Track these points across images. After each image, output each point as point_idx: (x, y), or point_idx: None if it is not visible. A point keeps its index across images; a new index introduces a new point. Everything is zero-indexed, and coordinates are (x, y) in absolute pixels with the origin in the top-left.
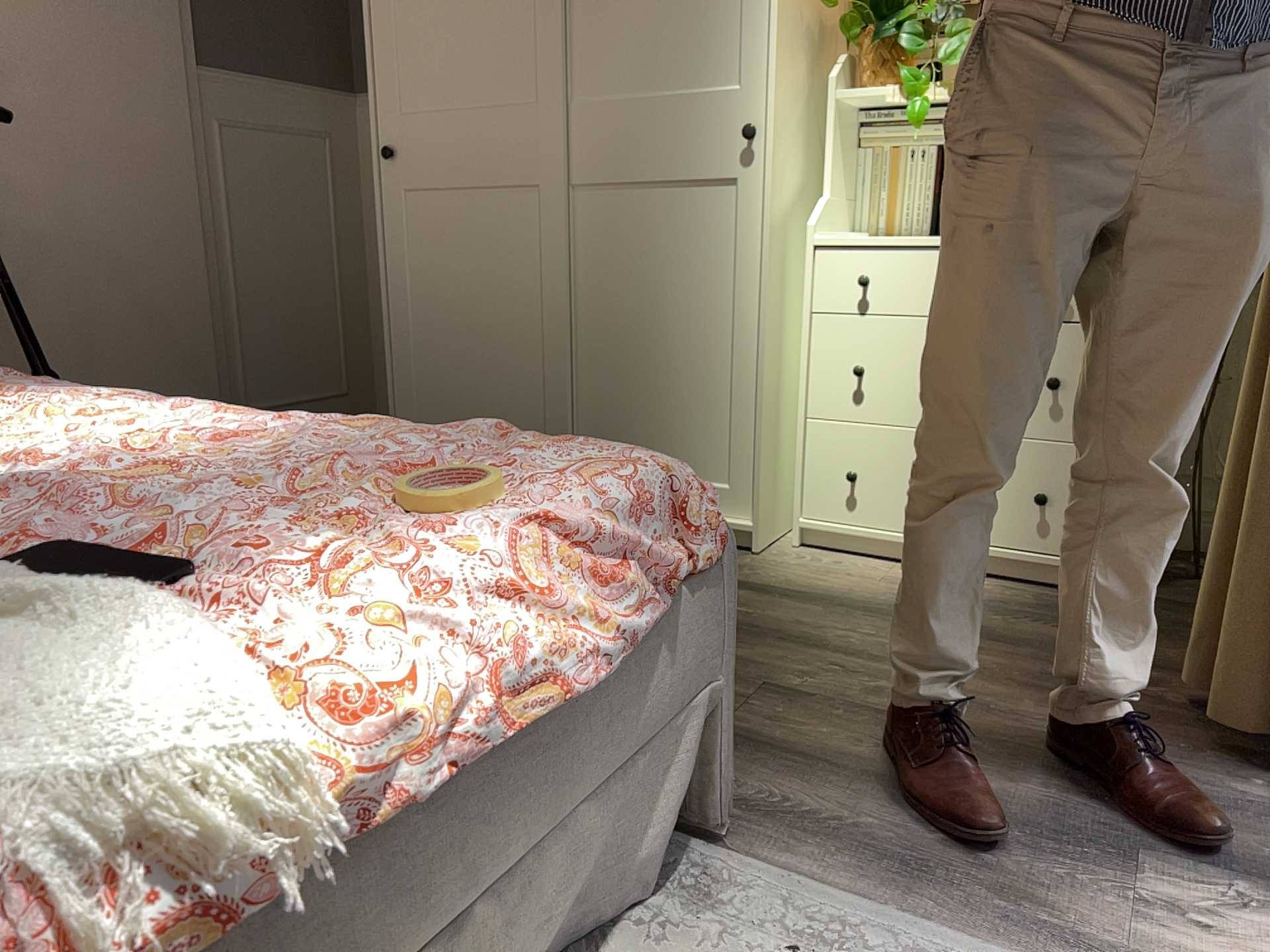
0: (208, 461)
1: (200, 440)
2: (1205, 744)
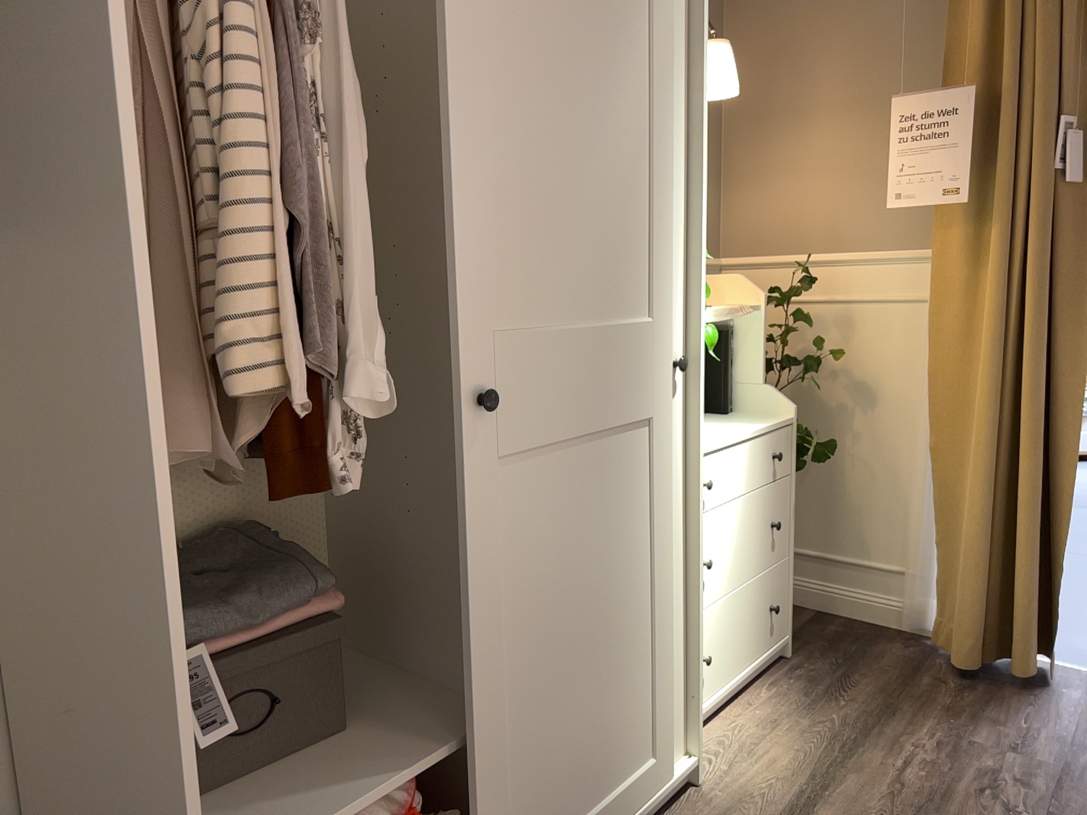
0: None
1: None
2: (1012, 690)
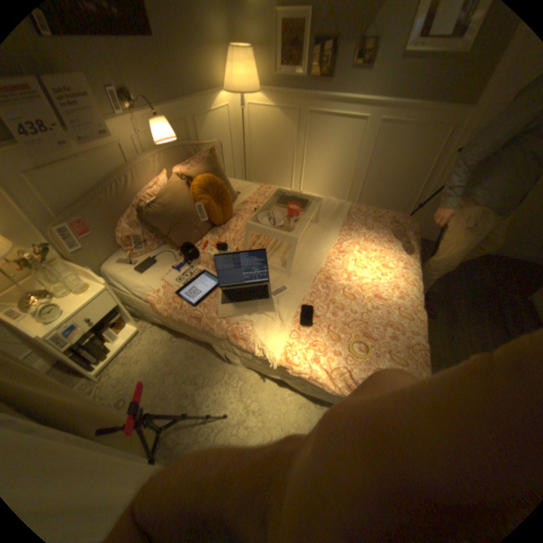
0: (373, 299)
1: (379, 293)
2: None
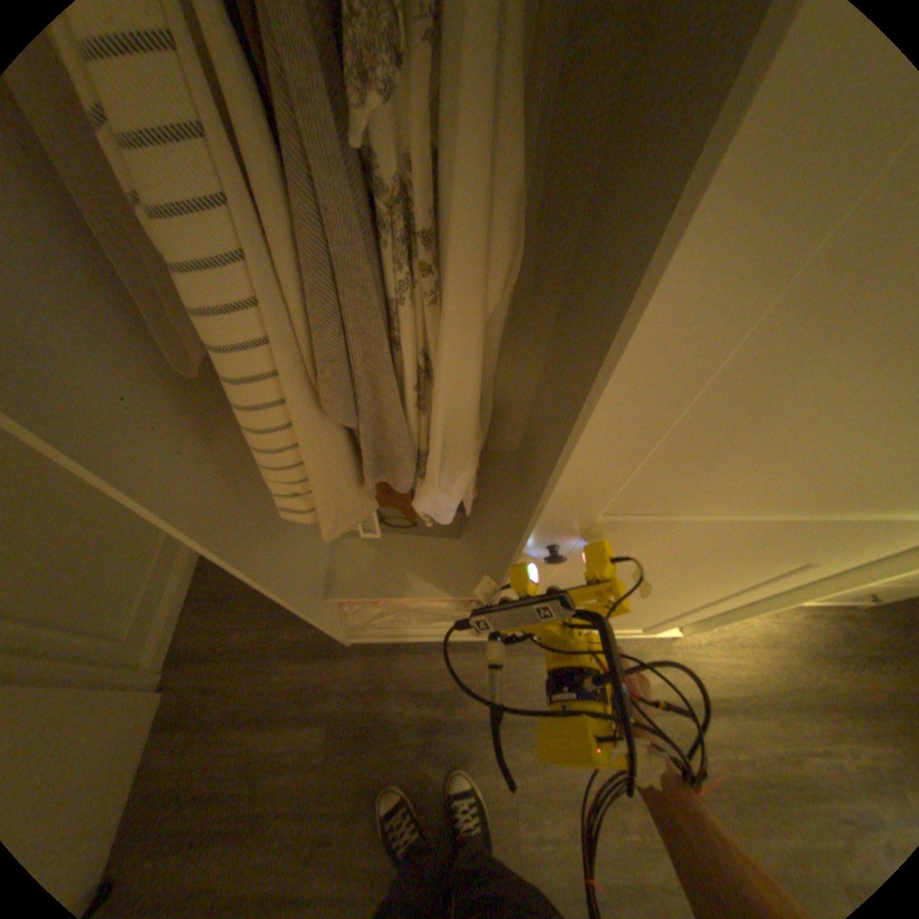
0: None
1: None
2: None
